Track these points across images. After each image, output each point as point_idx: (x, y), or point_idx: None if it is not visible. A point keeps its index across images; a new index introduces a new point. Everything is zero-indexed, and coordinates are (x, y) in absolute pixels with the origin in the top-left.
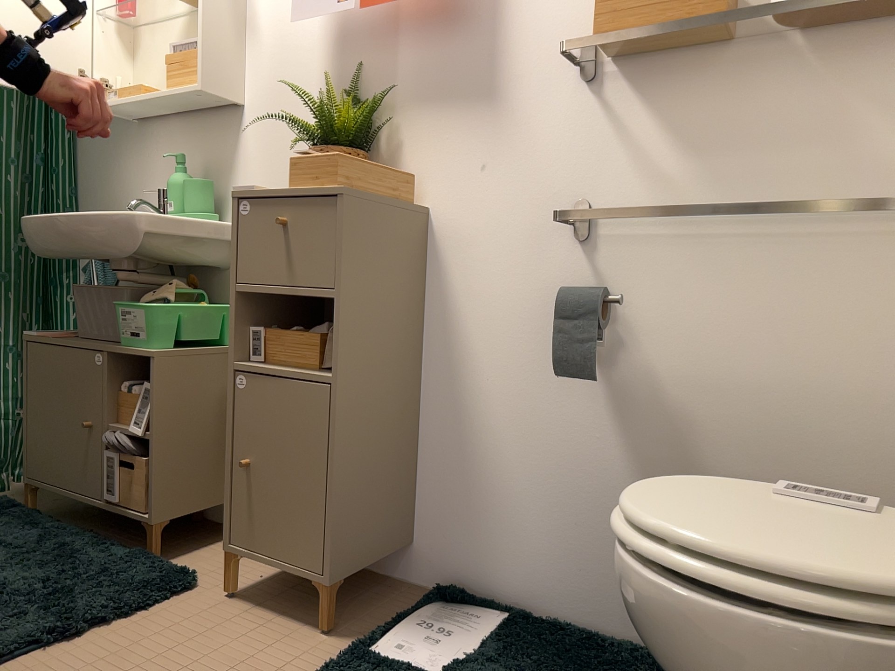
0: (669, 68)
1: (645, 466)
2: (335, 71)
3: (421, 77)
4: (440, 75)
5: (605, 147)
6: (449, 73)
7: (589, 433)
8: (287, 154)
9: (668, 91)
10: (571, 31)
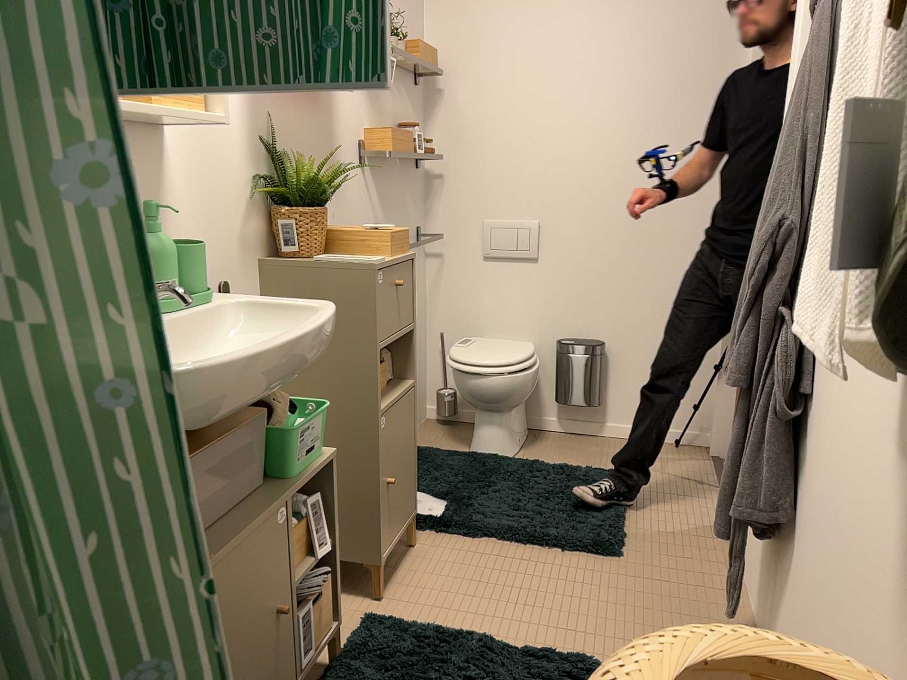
0: (379, 167)
1: None
2: (253, 116)
3: (305, 143)
4: (313, 144)
5: (368, 208)
6: (317, 144)
7: None
8: (225, 201)
9: (380, 179)
10: (356, 134)
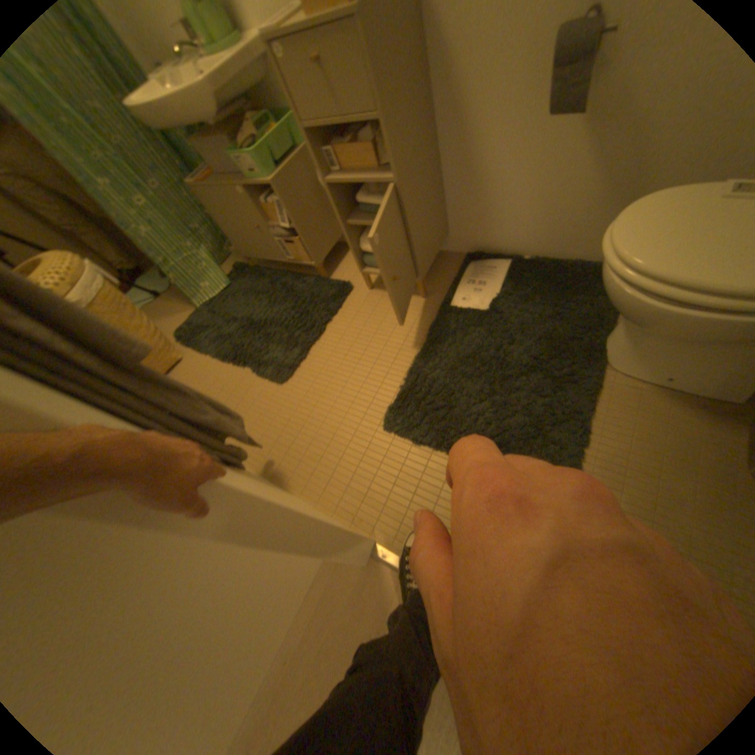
0: None
1: (607, 161)
2: None
3: None
4: None
5: None
6: None
7: (567, 146)
8: None
9: None
10: None
